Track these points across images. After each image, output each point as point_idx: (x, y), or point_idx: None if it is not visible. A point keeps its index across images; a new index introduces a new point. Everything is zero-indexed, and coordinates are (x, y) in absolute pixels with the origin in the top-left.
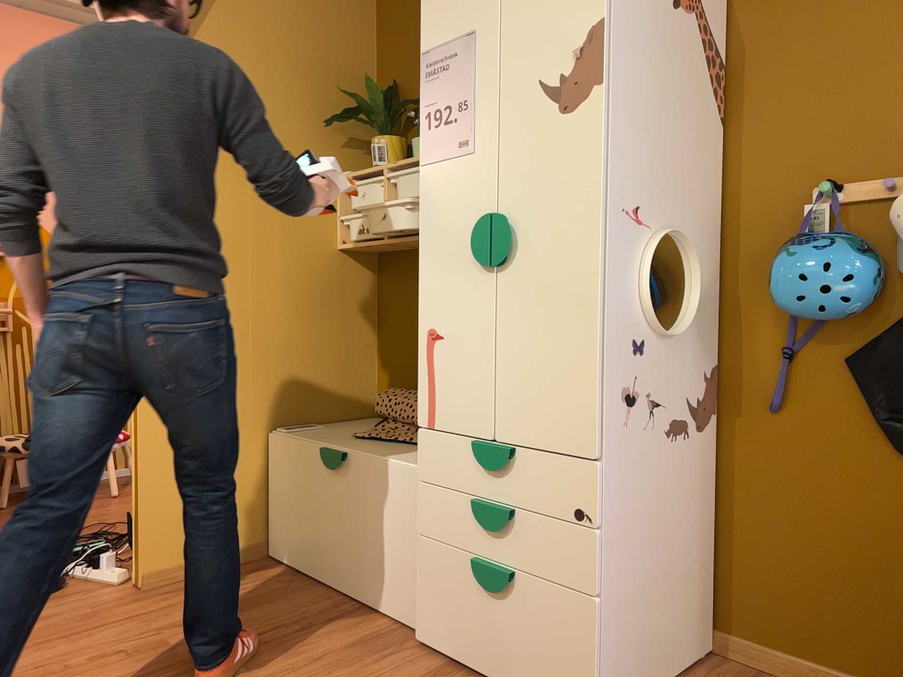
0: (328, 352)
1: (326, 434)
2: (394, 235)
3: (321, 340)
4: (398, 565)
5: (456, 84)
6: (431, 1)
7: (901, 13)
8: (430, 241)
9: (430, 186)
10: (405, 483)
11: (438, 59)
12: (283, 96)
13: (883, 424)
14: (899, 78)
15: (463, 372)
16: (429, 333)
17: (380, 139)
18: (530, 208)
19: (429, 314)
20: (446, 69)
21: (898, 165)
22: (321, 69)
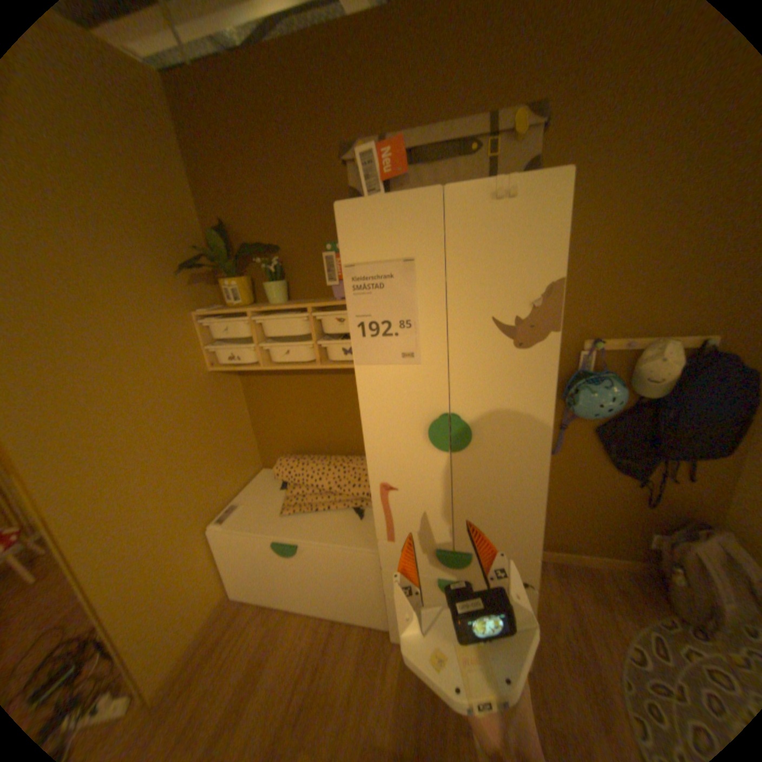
0: (225, 447)
1: (254, 515)
2: (266, 360)
3: (217, 443)
4: (361, 601)
5: (395, 303)
6: (350, 213)
7: (648, 238)
8: (375, 424)
9: (370, 383)
10: (361, 561)
11: (368, 274)
12: (120, 252)
13: (612, 460)
14: (641, 279)
15: (421, 512)
16: (382, 485)
17: (228, 280)
18: (483, 413)
19: (380, 474)
20: (380, 286)
21: (633, 330)
22: (147, 214)
